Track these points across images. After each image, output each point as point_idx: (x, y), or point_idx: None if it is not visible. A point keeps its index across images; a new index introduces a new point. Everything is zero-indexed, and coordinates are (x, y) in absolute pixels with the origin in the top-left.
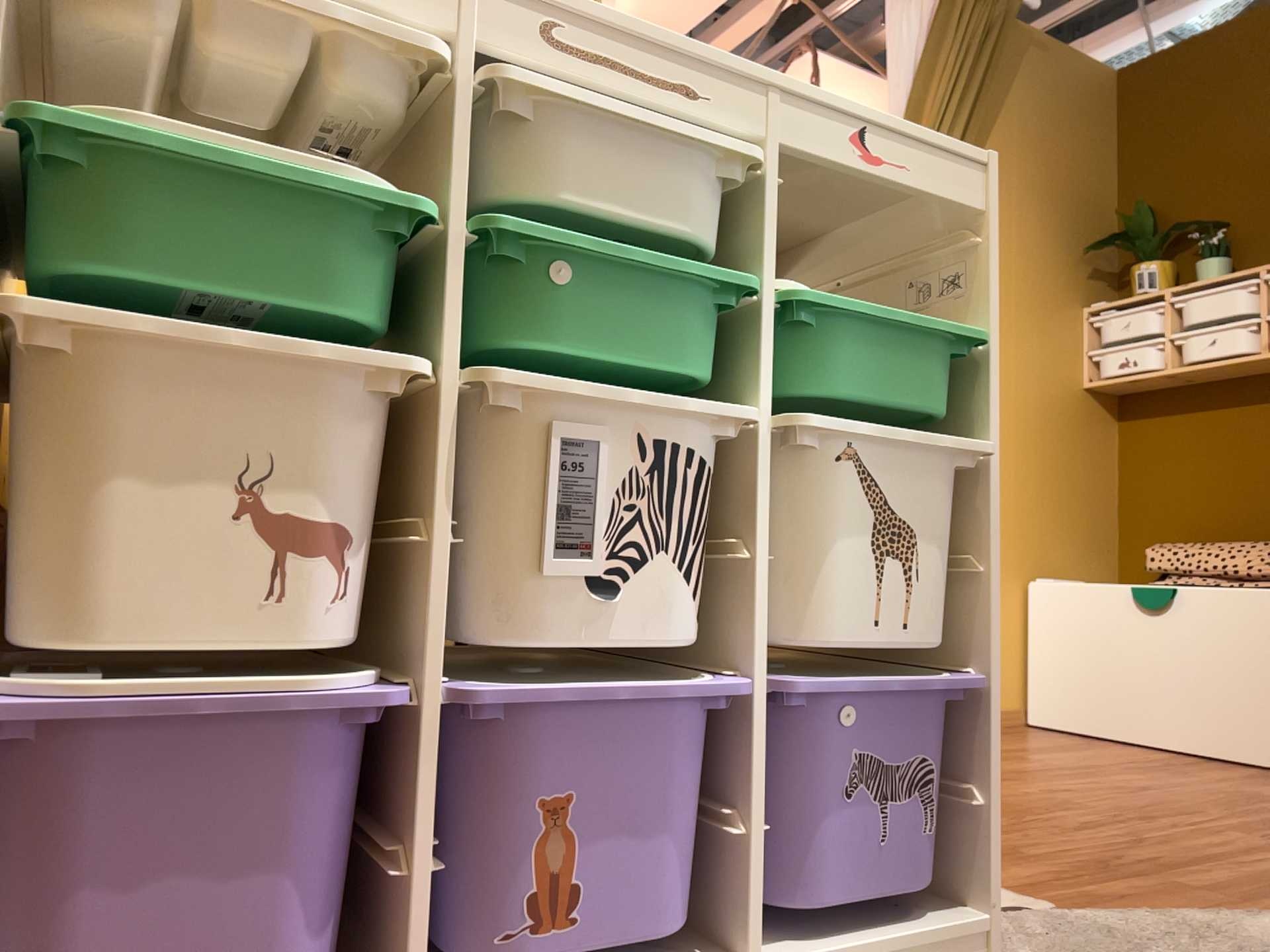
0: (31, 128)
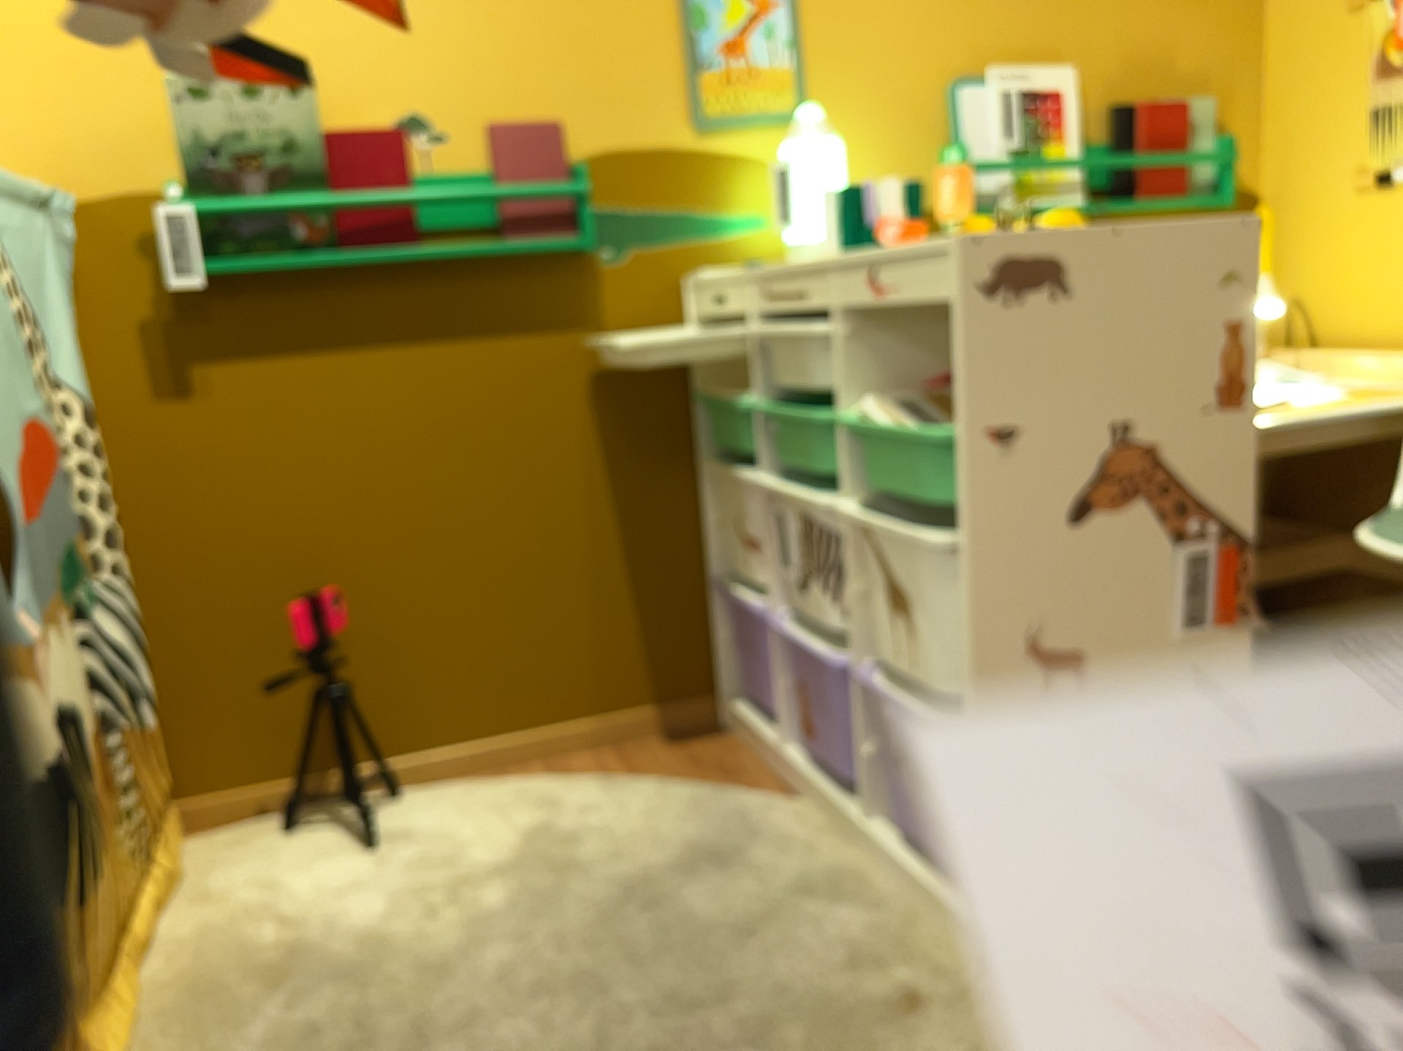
0: (704, 391)
